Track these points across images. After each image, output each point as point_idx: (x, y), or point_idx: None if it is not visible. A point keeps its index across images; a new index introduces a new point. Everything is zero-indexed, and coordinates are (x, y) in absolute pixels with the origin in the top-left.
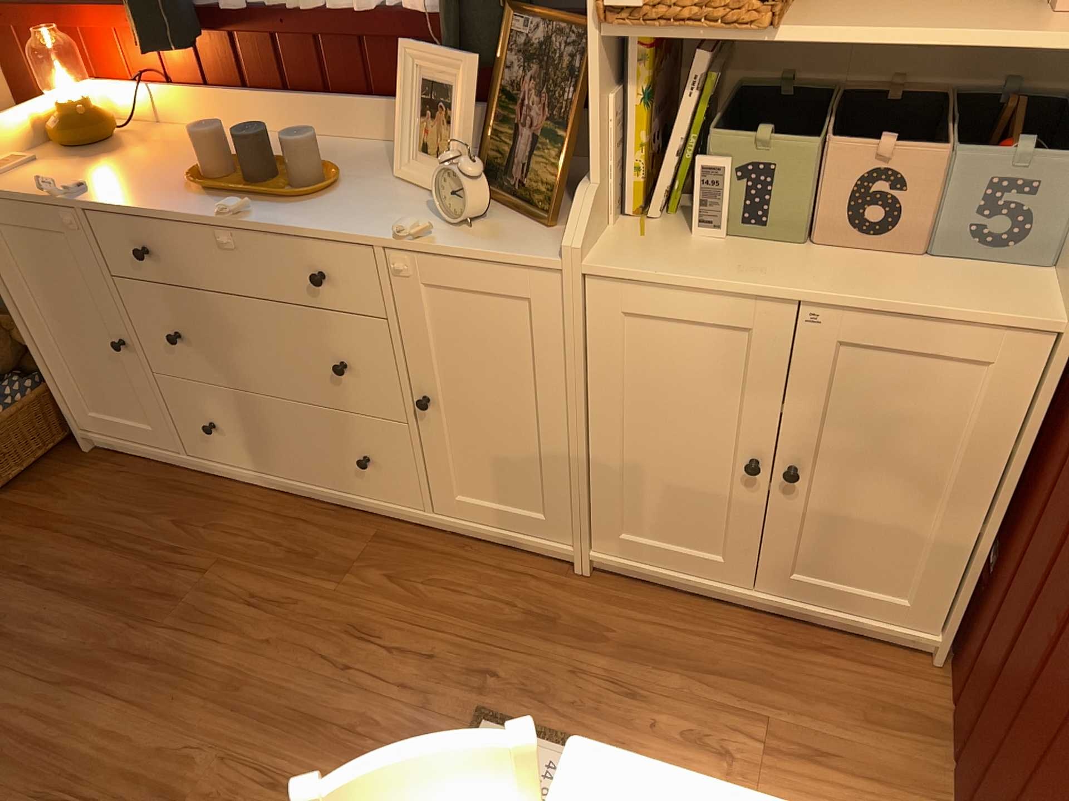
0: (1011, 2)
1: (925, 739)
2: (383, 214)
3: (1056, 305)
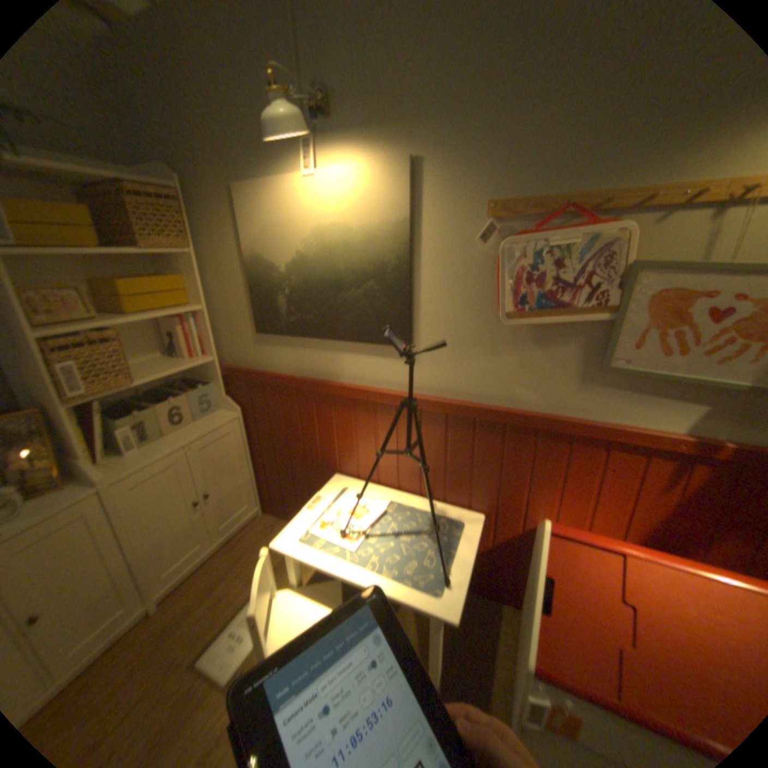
0: (169, 361)
1: (277, 526)
2: None
3: (232, 413)
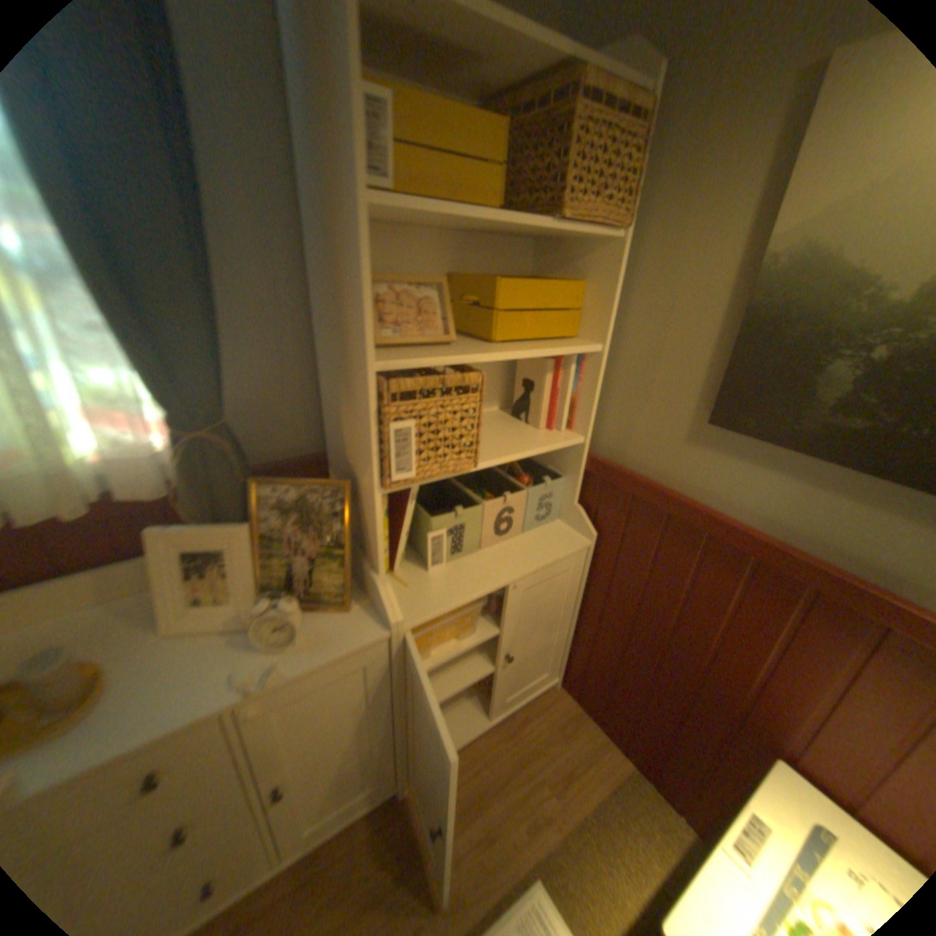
0: (513, 427)
1: (584, 730)
2: (196, 683)
3: (579, 538)
